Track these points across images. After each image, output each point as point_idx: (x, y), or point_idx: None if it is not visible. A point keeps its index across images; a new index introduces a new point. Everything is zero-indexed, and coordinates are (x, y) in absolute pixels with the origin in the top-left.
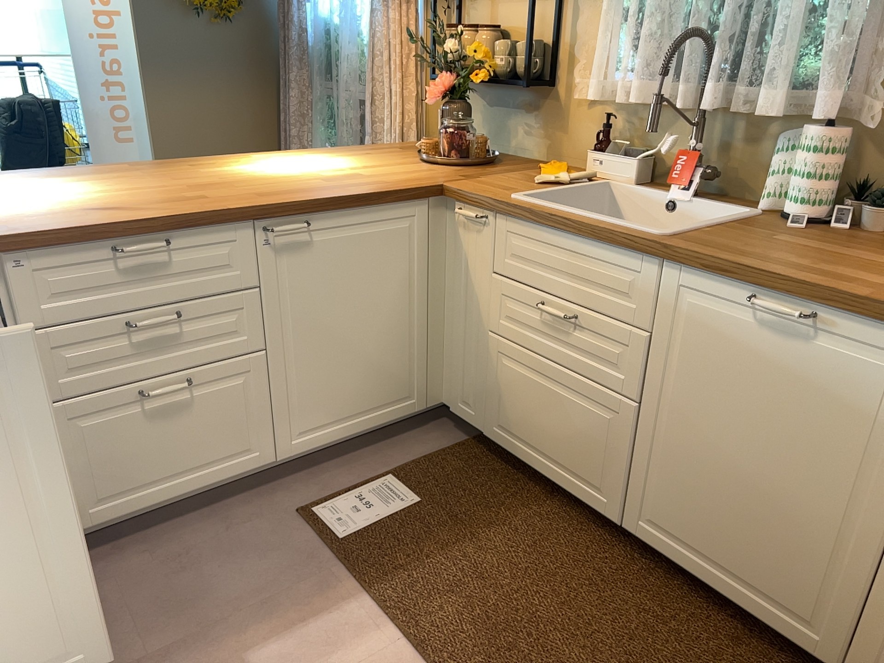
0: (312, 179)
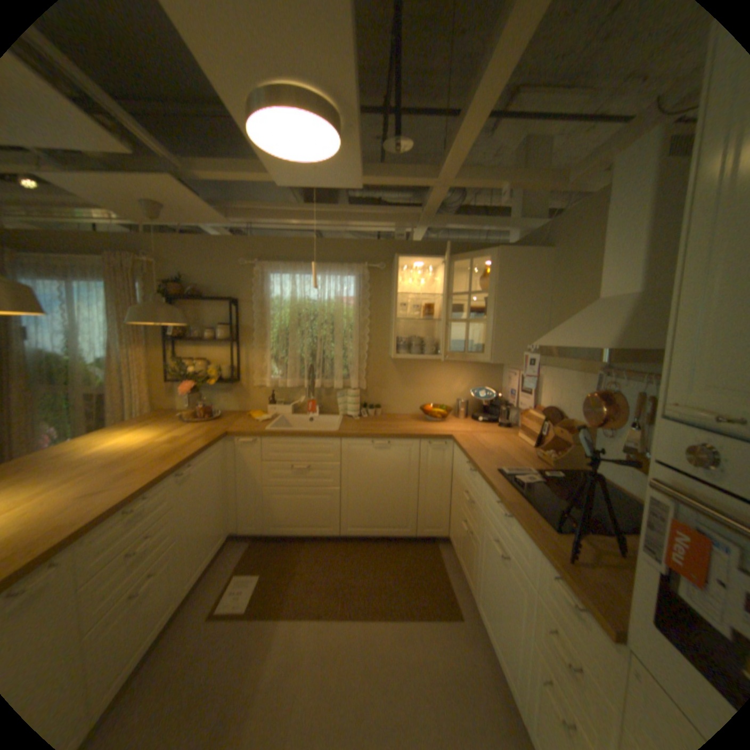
0: (161, 444)
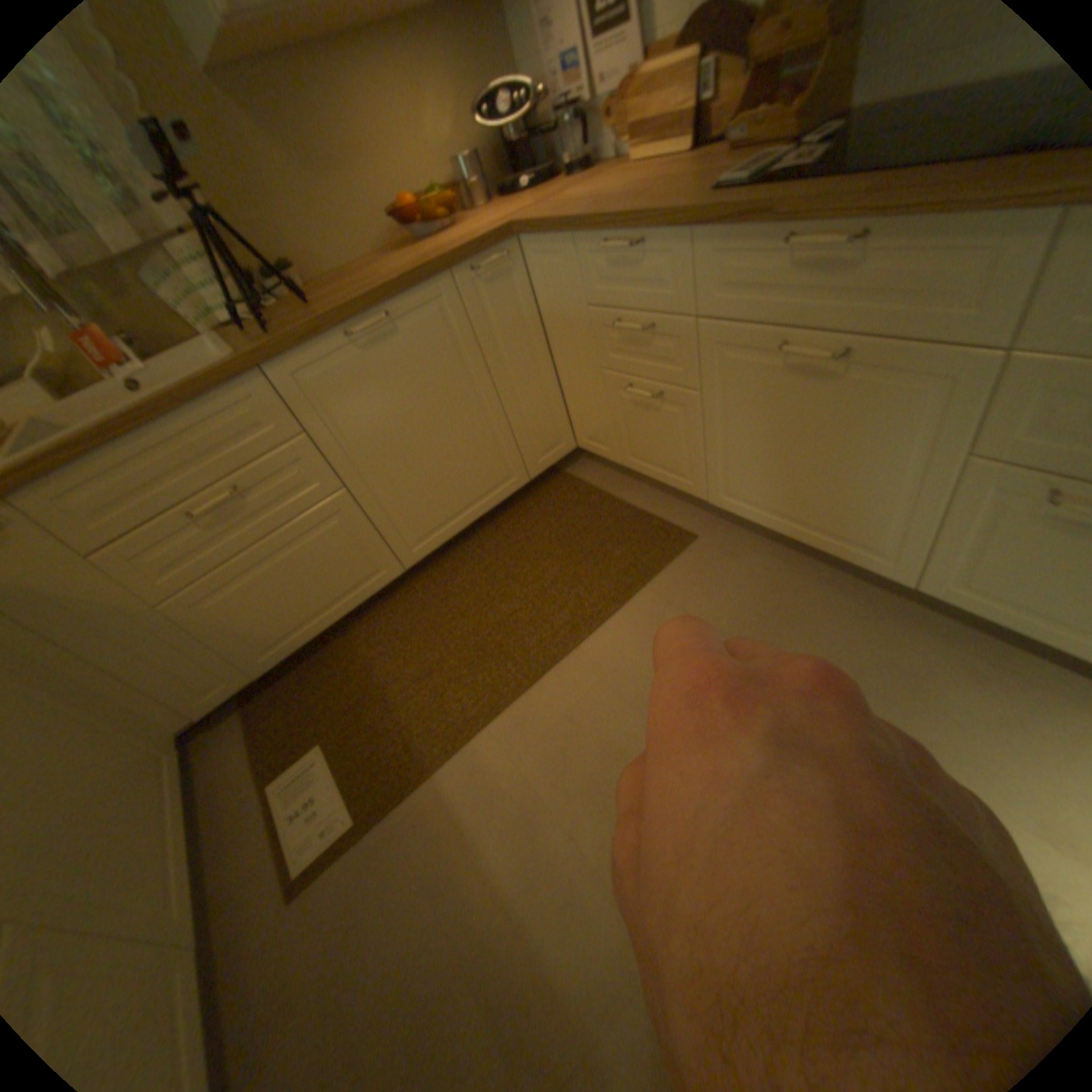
0: None
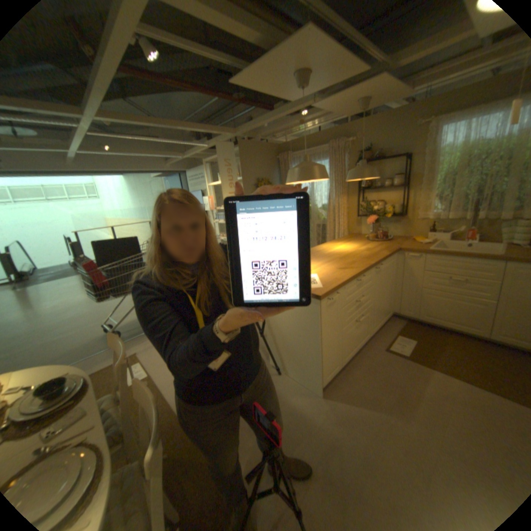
0: (362, 251)
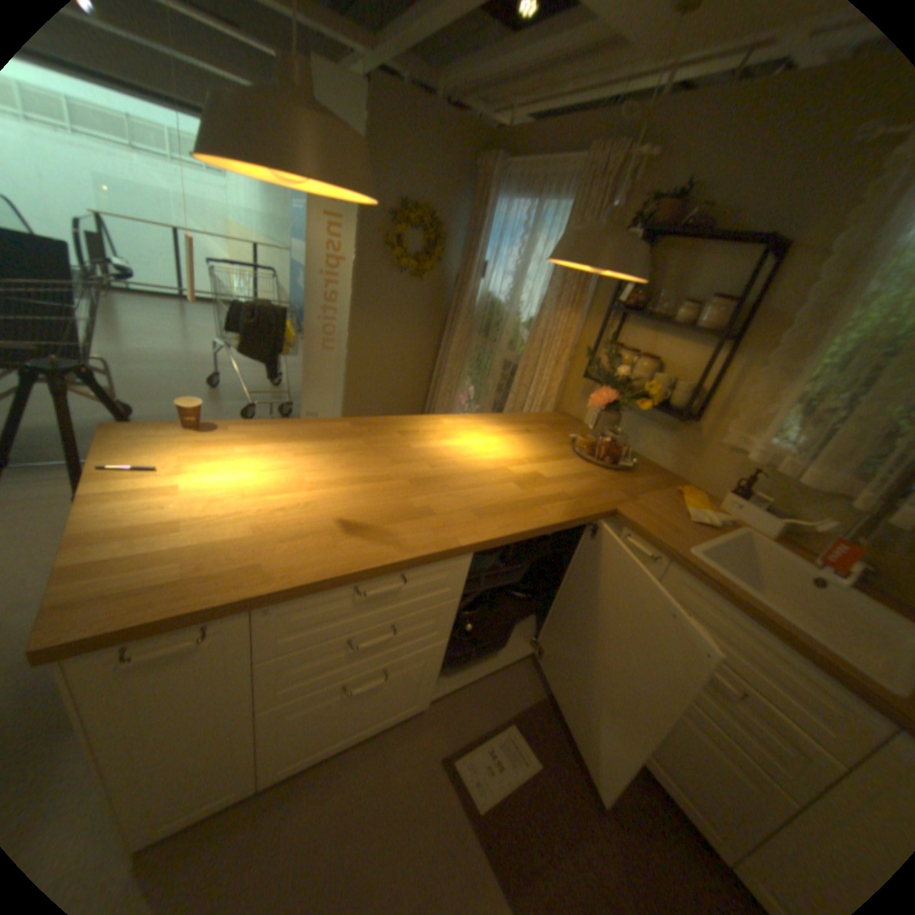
0: (508, 480)
